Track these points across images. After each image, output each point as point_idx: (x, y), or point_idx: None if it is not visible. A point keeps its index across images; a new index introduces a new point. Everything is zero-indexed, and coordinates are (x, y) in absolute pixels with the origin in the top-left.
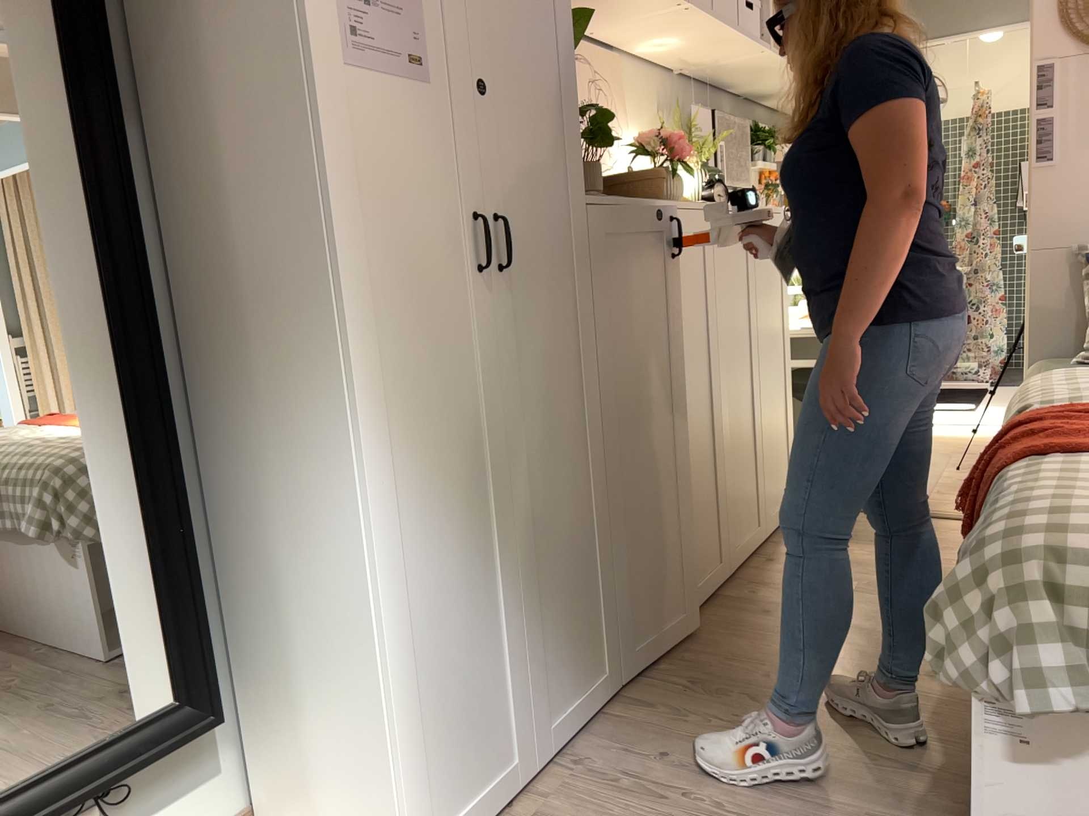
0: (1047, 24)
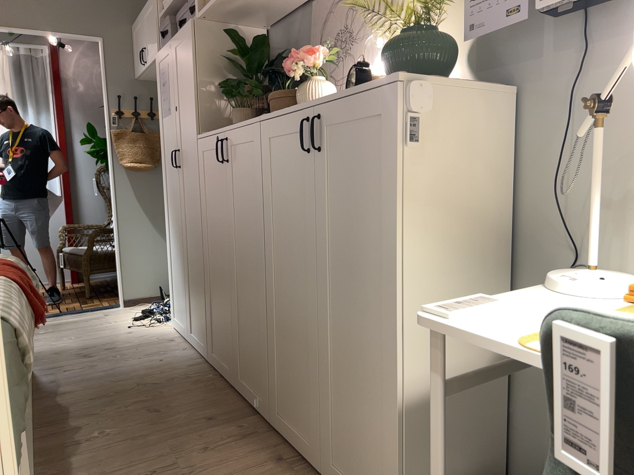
0: None
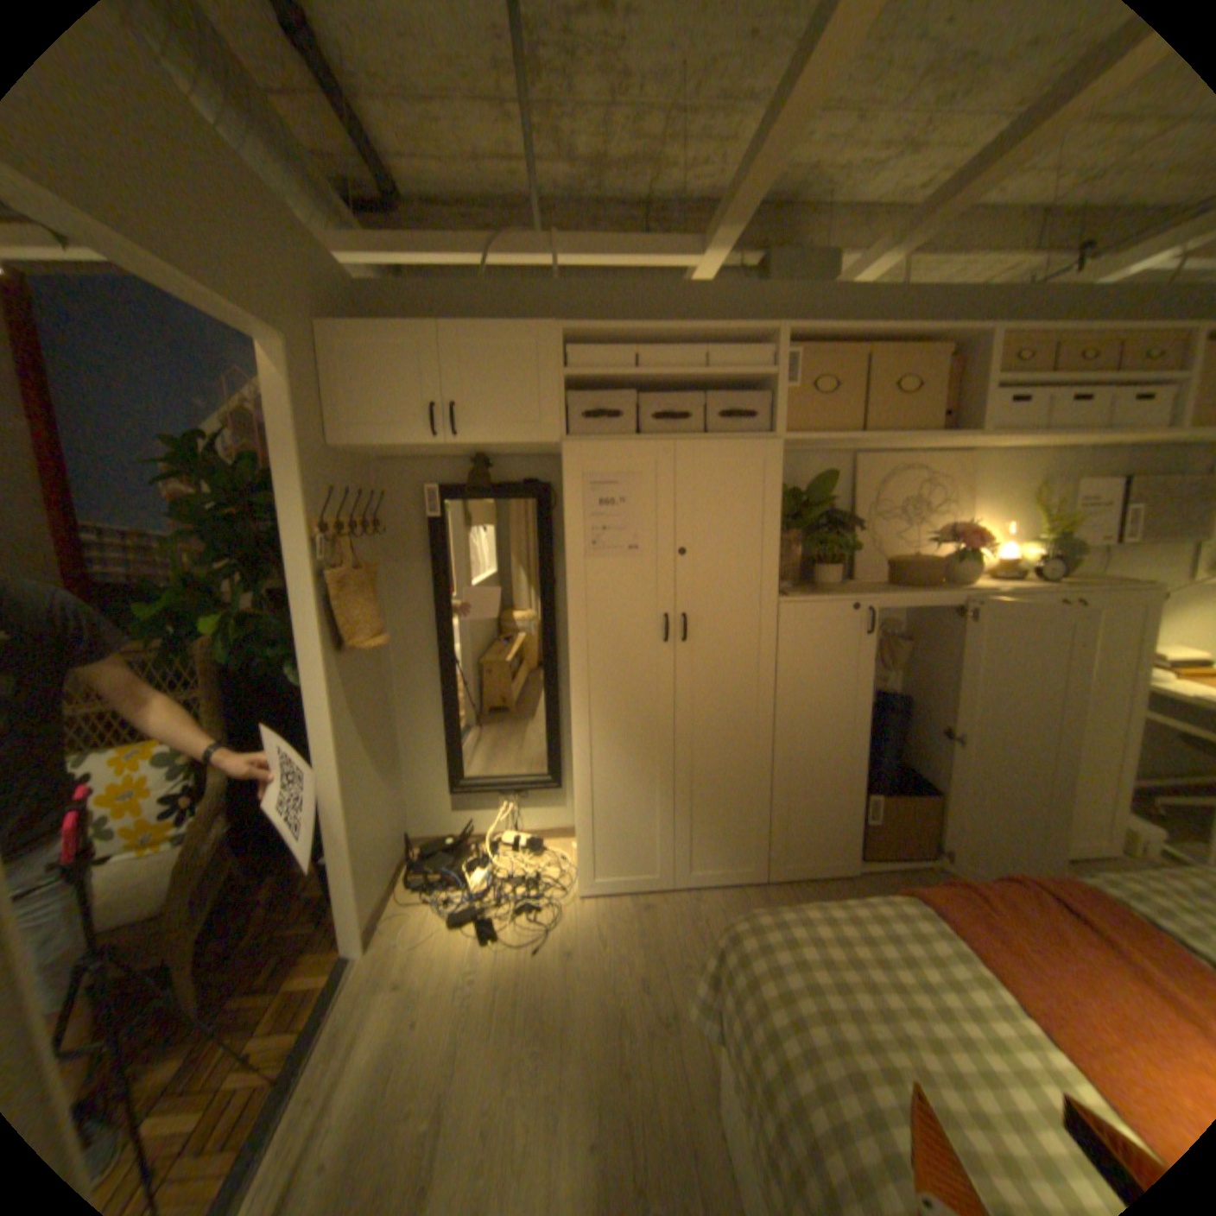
0: None
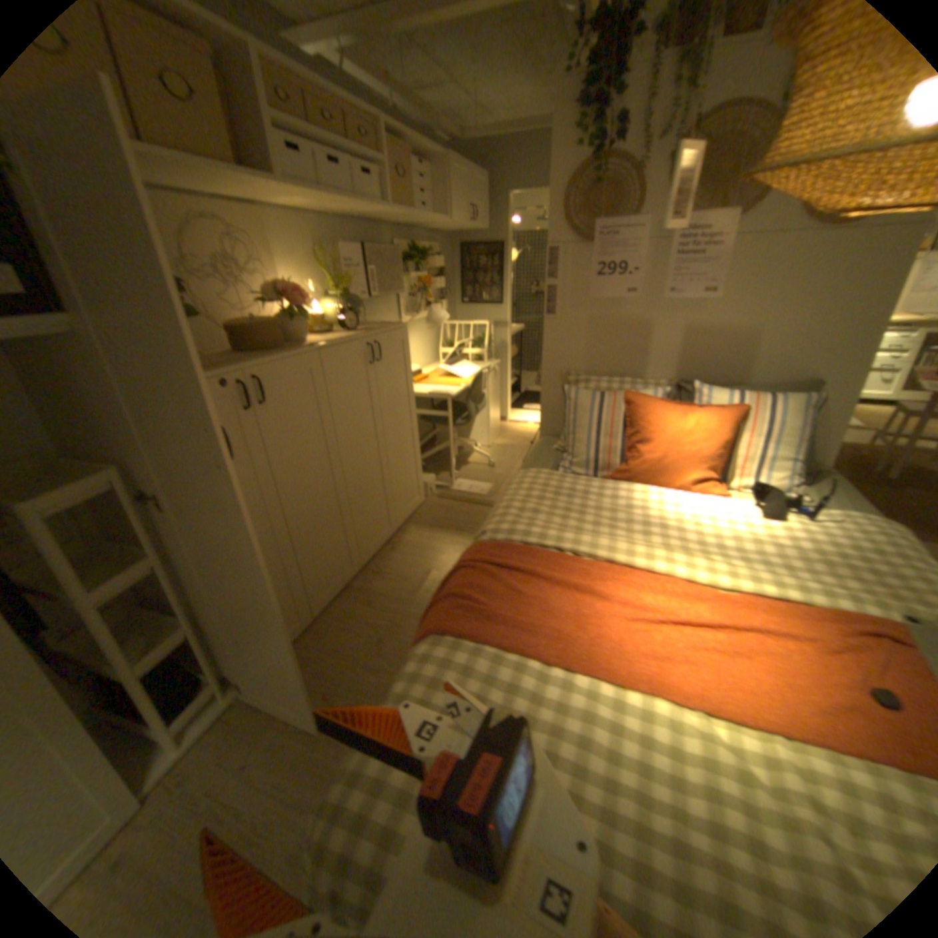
0: (559, 219)
